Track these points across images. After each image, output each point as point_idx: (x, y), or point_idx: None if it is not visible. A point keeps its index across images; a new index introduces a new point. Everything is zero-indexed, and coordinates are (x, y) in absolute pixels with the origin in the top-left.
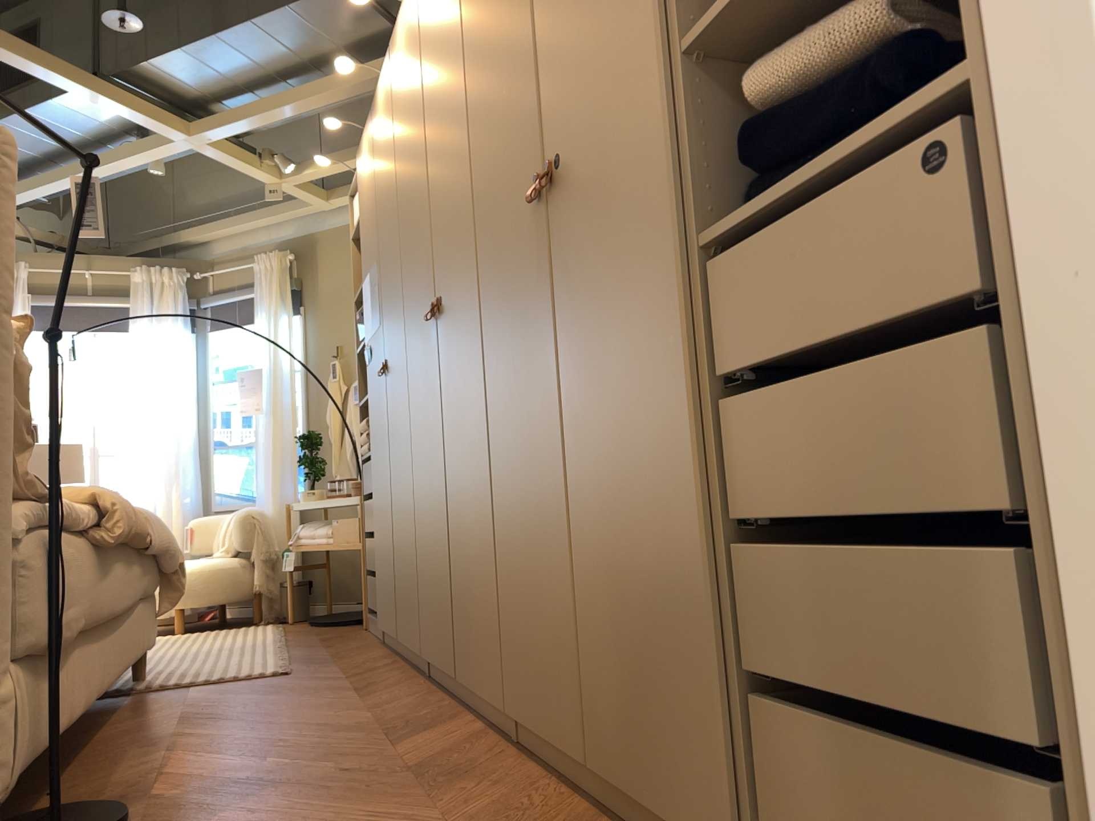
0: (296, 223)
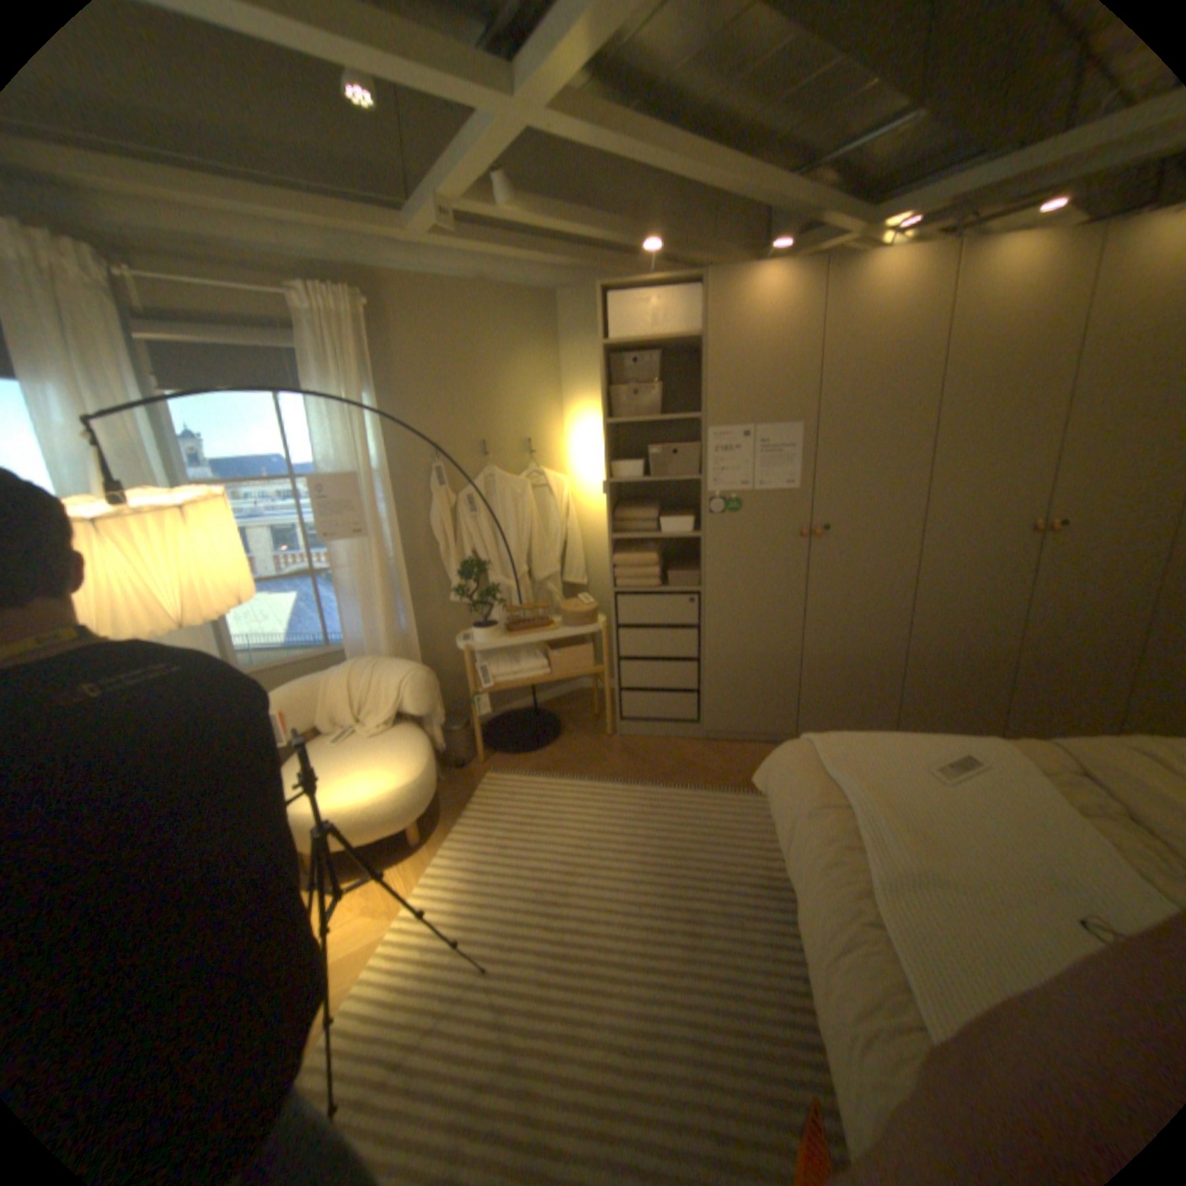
0: (326, 231)
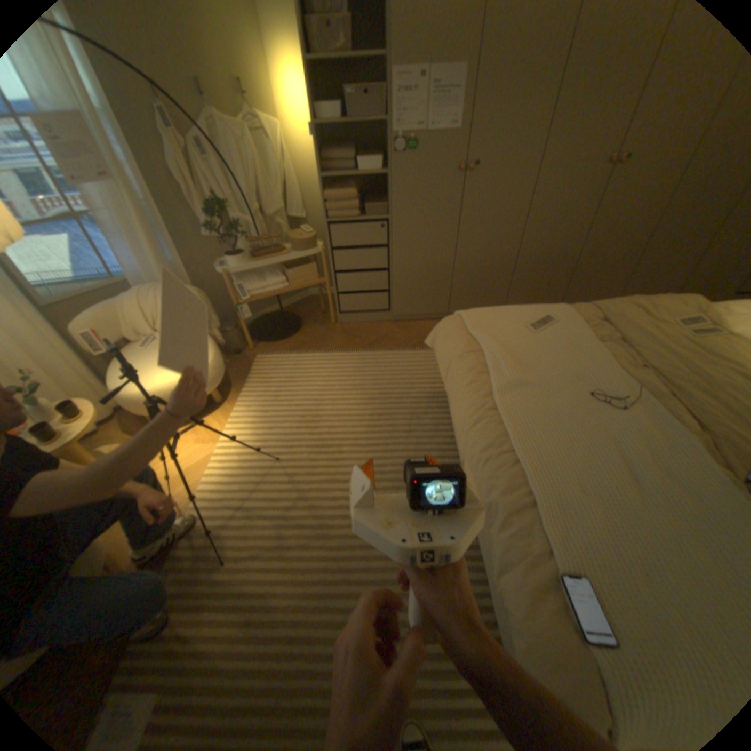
0: None
